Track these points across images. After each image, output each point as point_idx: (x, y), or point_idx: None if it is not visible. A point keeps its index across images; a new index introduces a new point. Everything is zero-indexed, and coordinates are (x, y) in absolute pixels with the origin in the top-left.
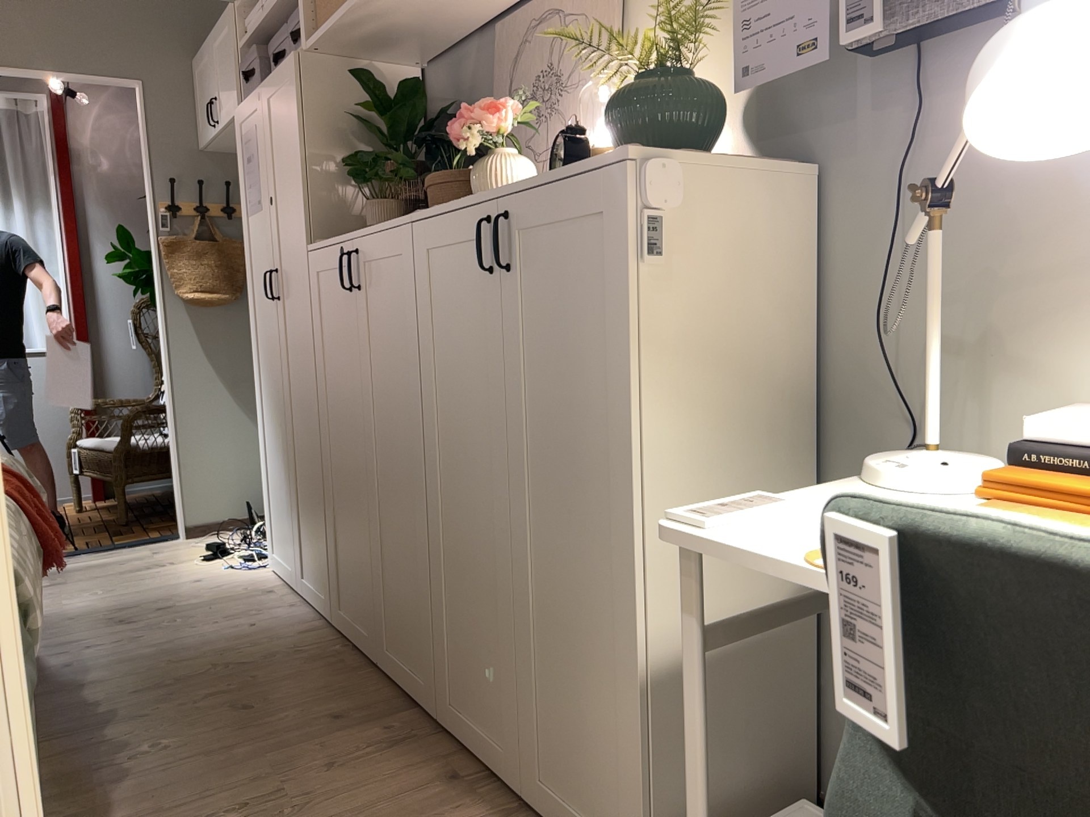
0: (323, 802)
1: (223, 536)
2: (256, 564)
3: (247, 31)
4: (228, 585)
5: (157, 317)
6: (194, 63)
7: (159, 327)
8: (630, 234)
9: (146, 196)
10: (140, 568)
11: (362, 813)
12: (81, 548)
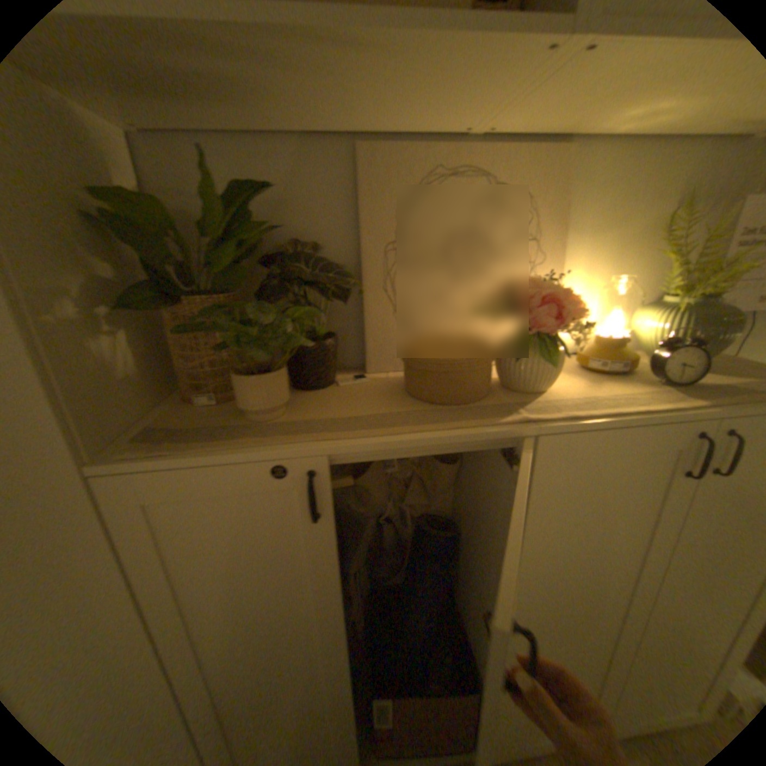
0: None
1: None
2: None
3: None
4: None
5: None
6: None
7: None
8: None
9: None
10: None
11: None
12: None
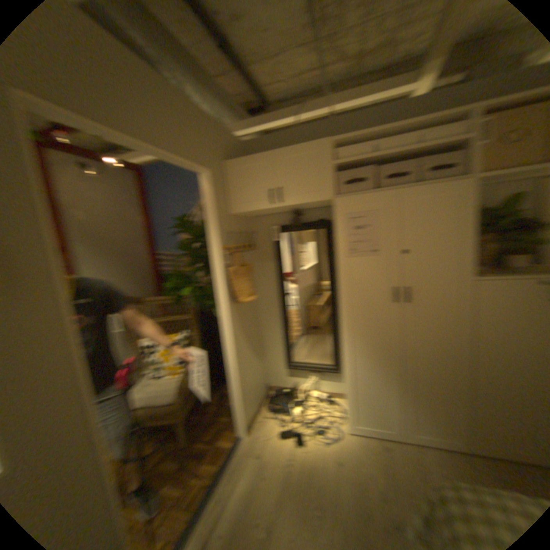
0: None
1: (264, 425)
2: (333, 435)
3: (338, 156)
4: (362, 458)
5: (223, 316)
6: (232, 163)
7: (224, 322)
8: None
9: (213, 243)
10: (286, 477)
11: None
12: (210, 485)
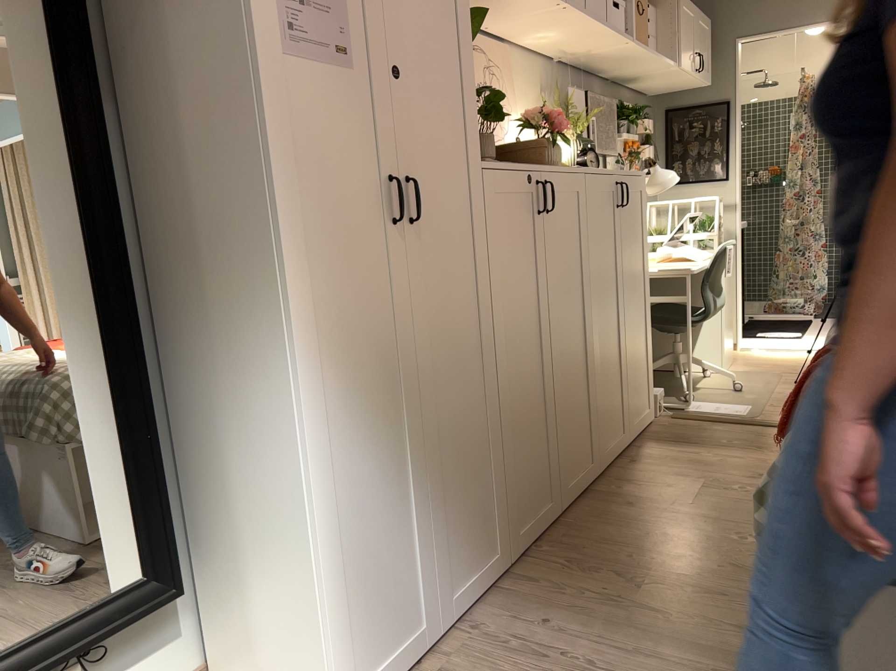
0: (690, 477)
1: None
2: None
3: None
4: None
5: None
6: None
7: None
8: (646, 198)
9: None
10: None
11: (681, 468)
12: None
